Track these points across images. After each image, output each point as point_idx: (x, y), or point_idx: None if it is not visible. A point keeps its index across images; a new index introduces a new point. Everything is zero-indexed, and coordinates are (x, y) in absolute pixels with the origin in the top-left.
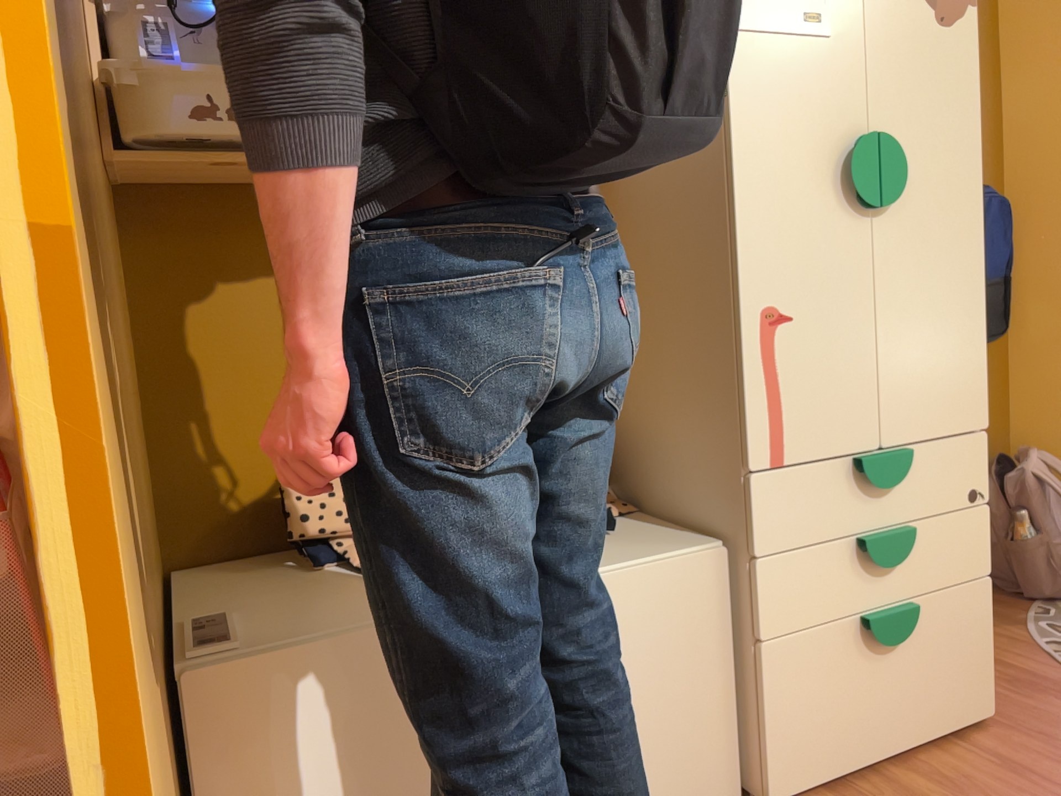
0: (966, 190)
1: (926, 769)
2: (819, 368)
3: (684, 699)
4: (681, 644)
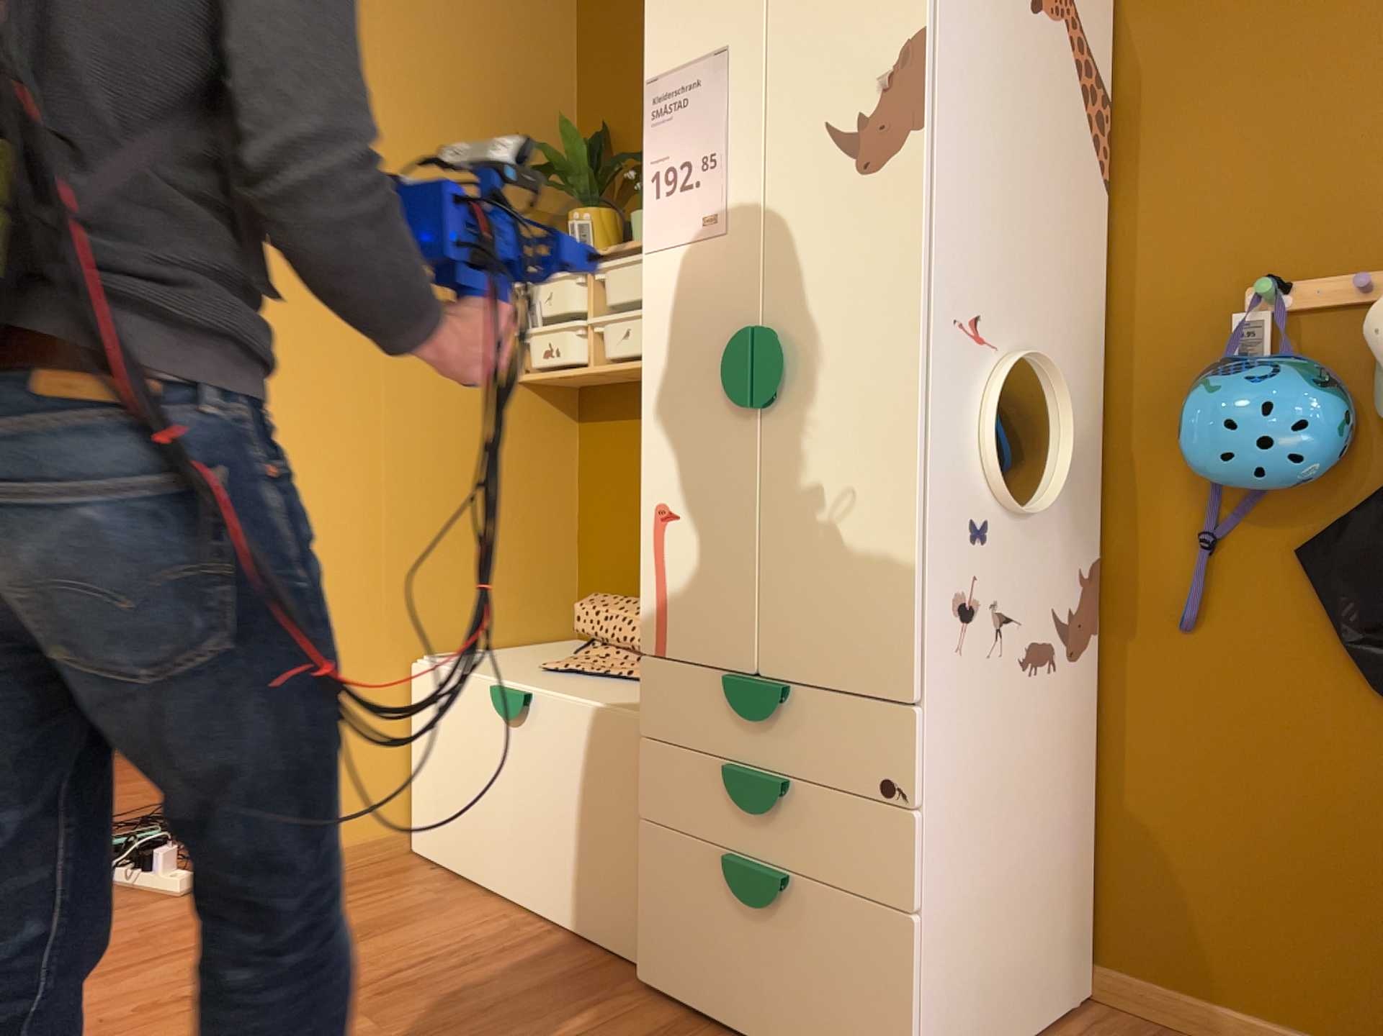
0: (890, 378)
1: None
2: (697, 569)
3: (609, 839)
4: (609, 789)
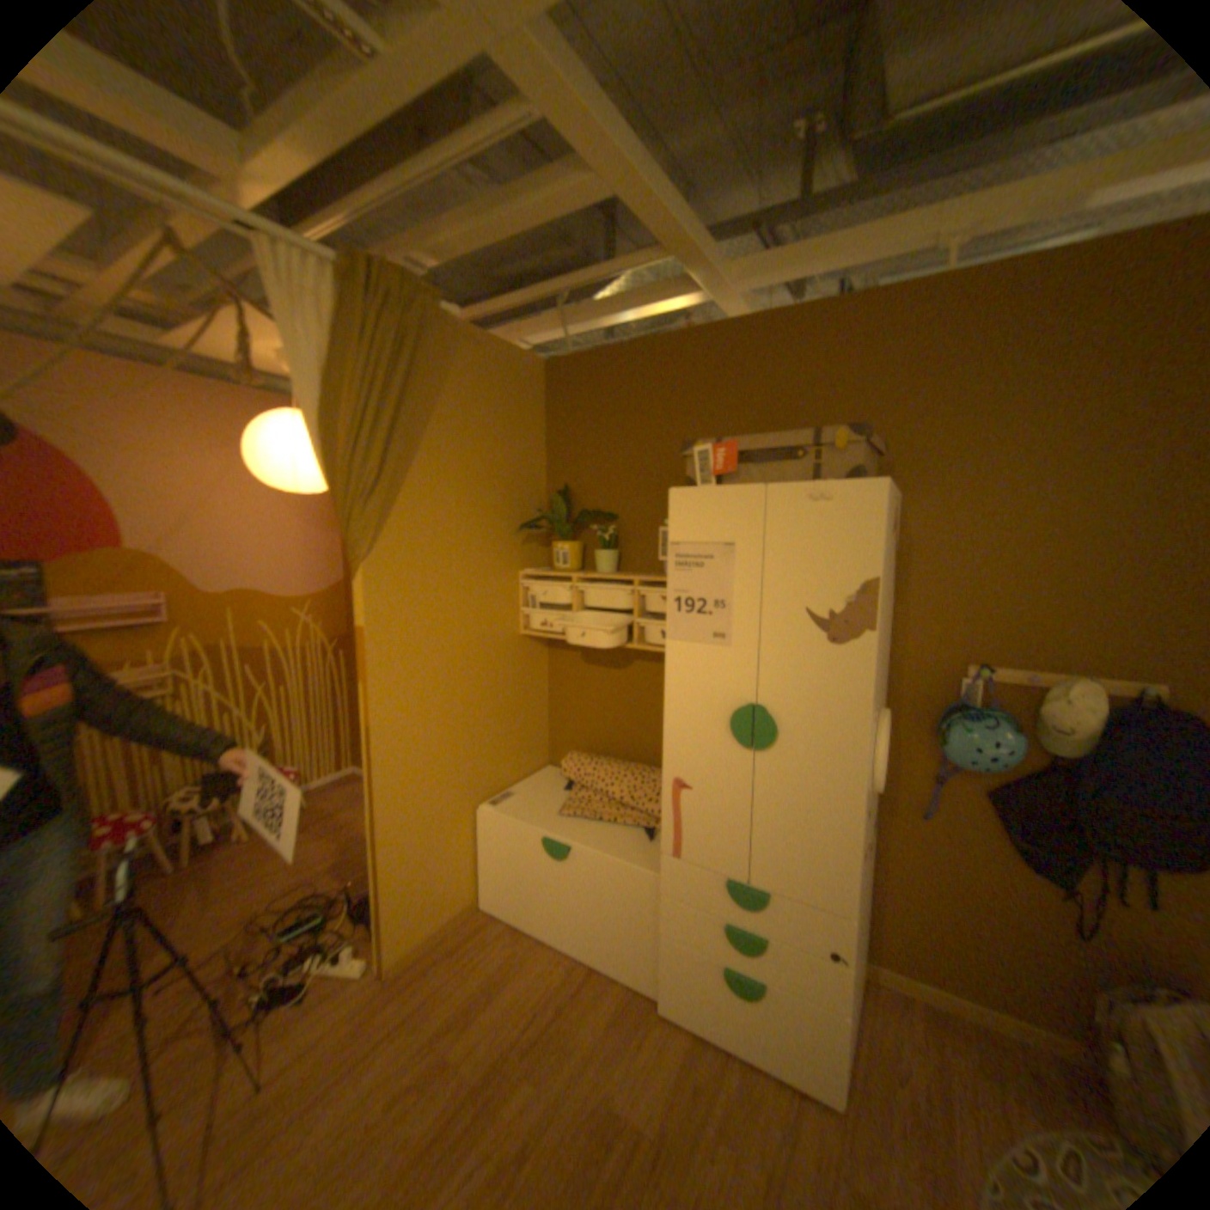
0: (847, 756)
1: (751, 1083)
2: (706, 821)
3: (632, 934)
4: (633, 909)
